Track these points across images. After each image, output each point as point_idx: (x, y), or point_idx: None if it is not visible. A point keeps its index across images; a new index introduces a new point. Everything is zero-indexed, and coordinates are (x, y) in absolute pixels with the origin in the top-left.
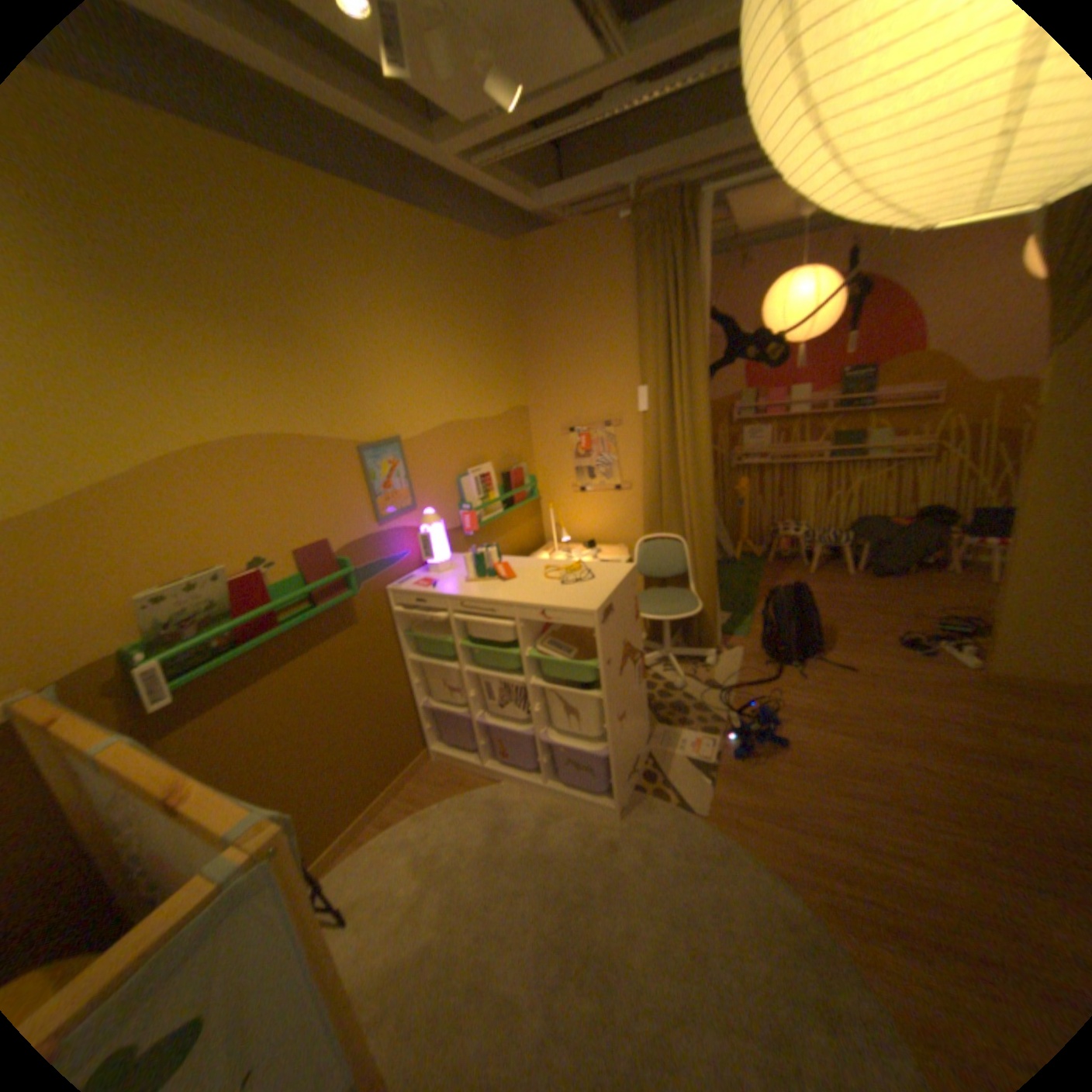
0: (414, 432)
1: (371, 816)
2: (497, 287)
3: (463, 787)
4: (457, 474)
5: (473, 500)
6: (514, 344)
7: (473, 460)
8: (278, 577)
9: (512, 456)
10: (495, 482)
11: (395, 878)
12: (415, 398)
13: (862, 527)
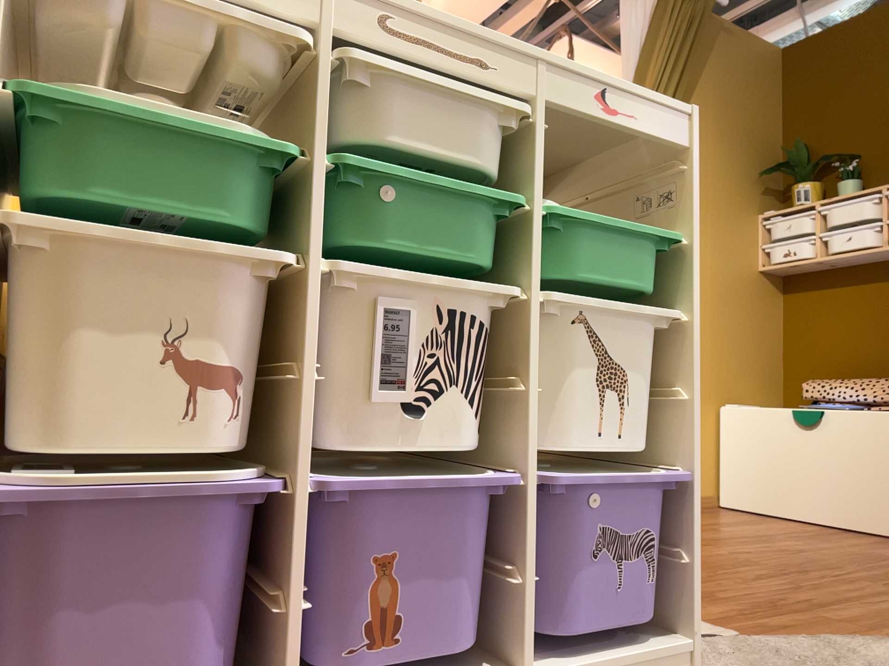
0: None
1: None
2: None
3: None
4: None
5: None
6: None
7: None
8: None
9: None
10: None
11: None
12: None
13: None
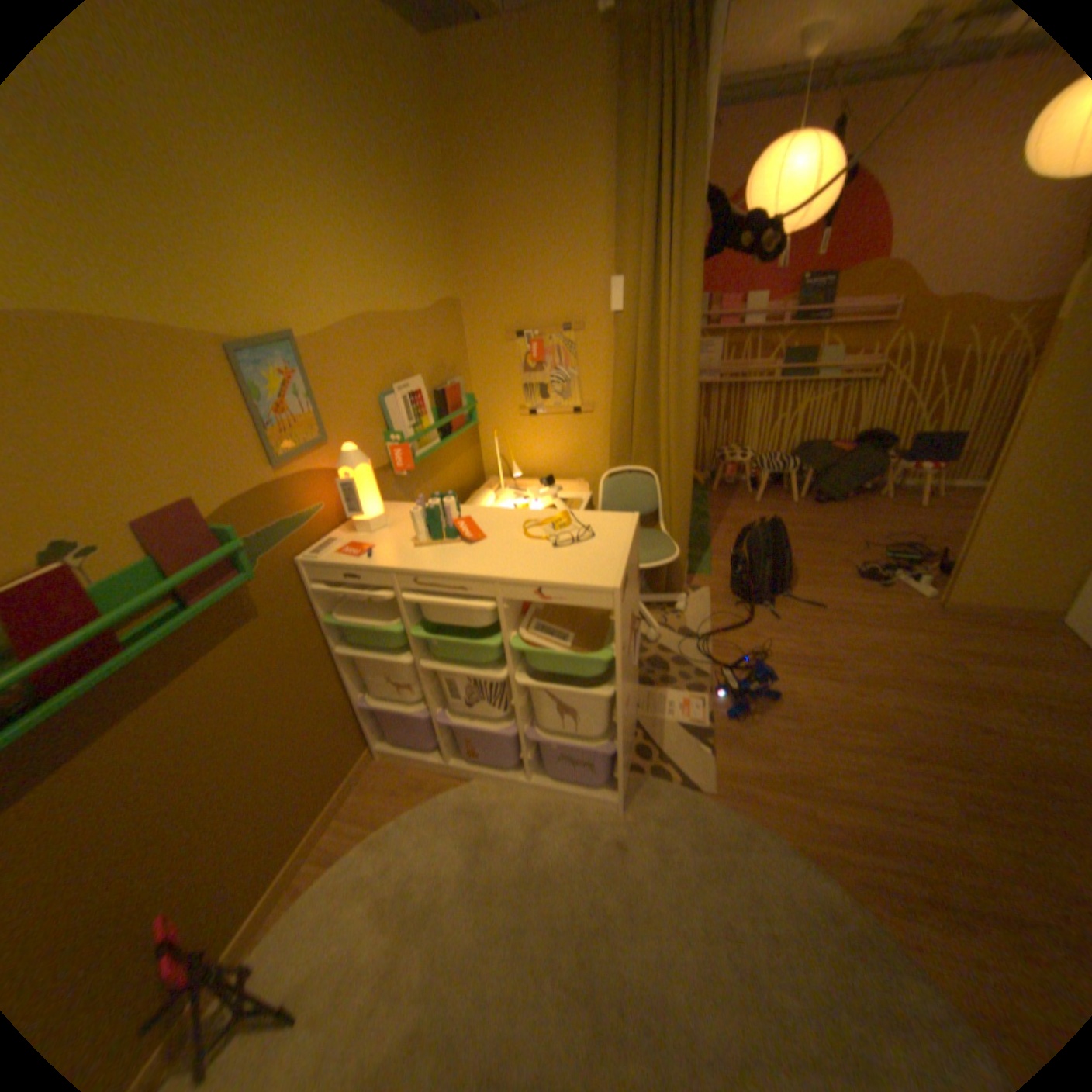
0: (315, 326)
1: (307, 850)
2: (415, 111)
3: (424, 791)
4: (379, 391)
5: (403, 427)
6: (441, 206)
7: (398, 371)
8: (108, 569)
9: (446, 367)
10: (429, 403)
11: (355, 936)
12: (311, 270)
13: (806, 452)
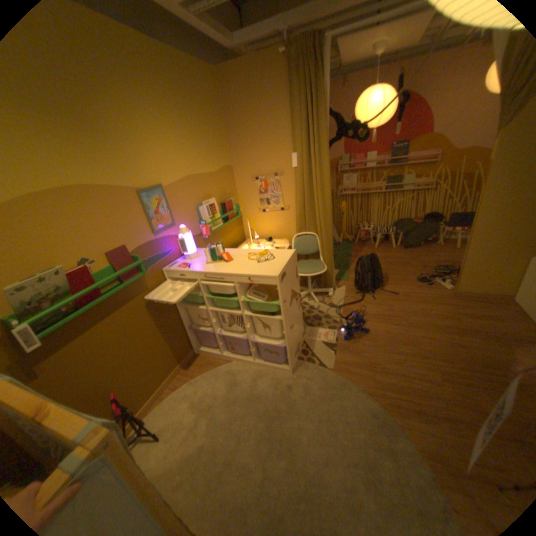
0: (170, 181)
1: (167, 384)
2: (211, 94)
3: (213, 365)
4: (196, 204)
5: (206, 218)
6: (223, 129)
7: (205, 196)
8: (98, 268)
9: (226, 193)
10: (218, 208)
11: (183, 414)
12: (169, 161)
13: (399, 224)
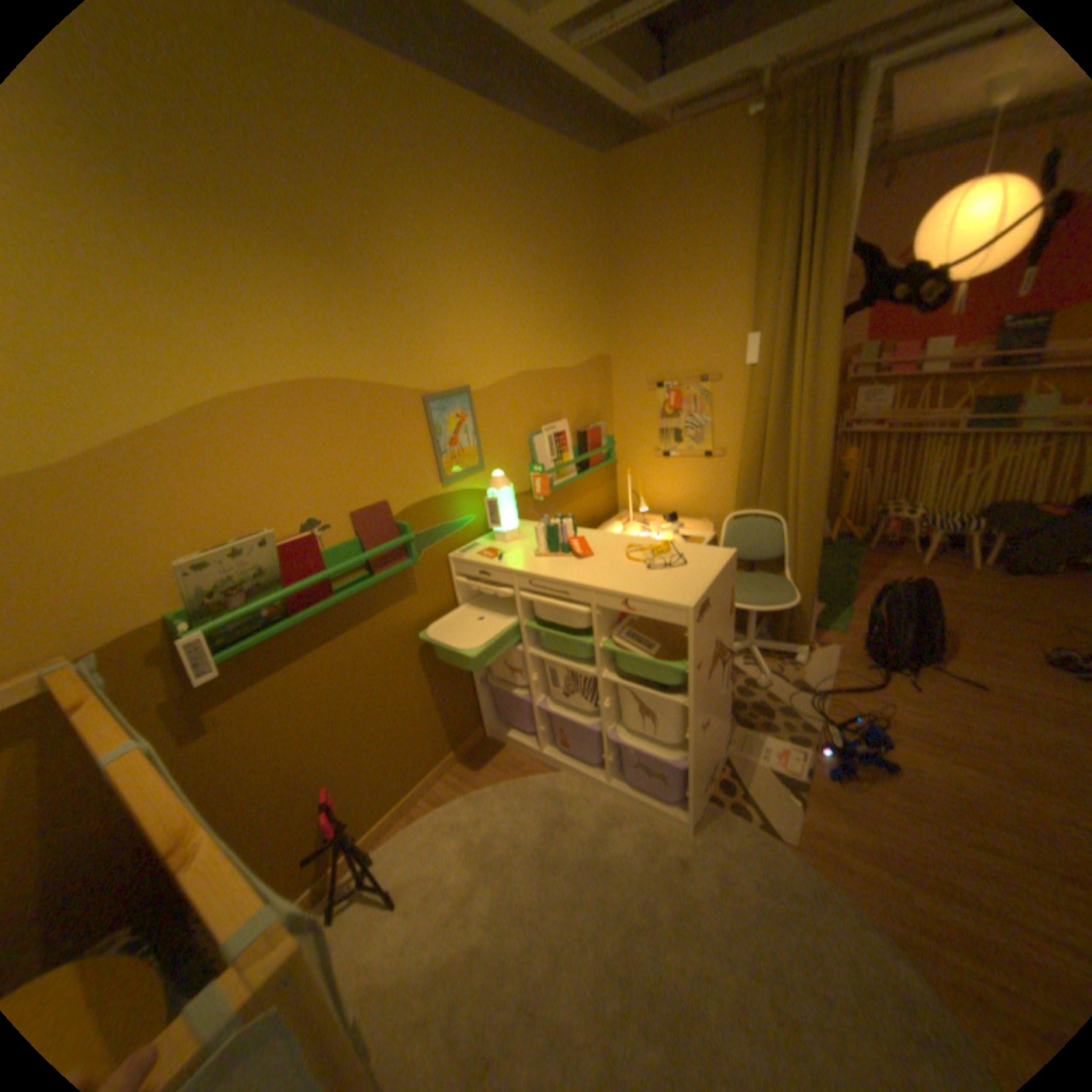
0: (487, 381)
1: (425, 790)
2: (588, 210)
3: (520, 770)
4: (530, 431)
5: (546, 460)
6: (602, 281)
7: (548, 415)
8: (335, 541)
9: (591, 412)
10: (571, 441)
11: (447, 863)
12: (489, 341)
13: (999, 513)
